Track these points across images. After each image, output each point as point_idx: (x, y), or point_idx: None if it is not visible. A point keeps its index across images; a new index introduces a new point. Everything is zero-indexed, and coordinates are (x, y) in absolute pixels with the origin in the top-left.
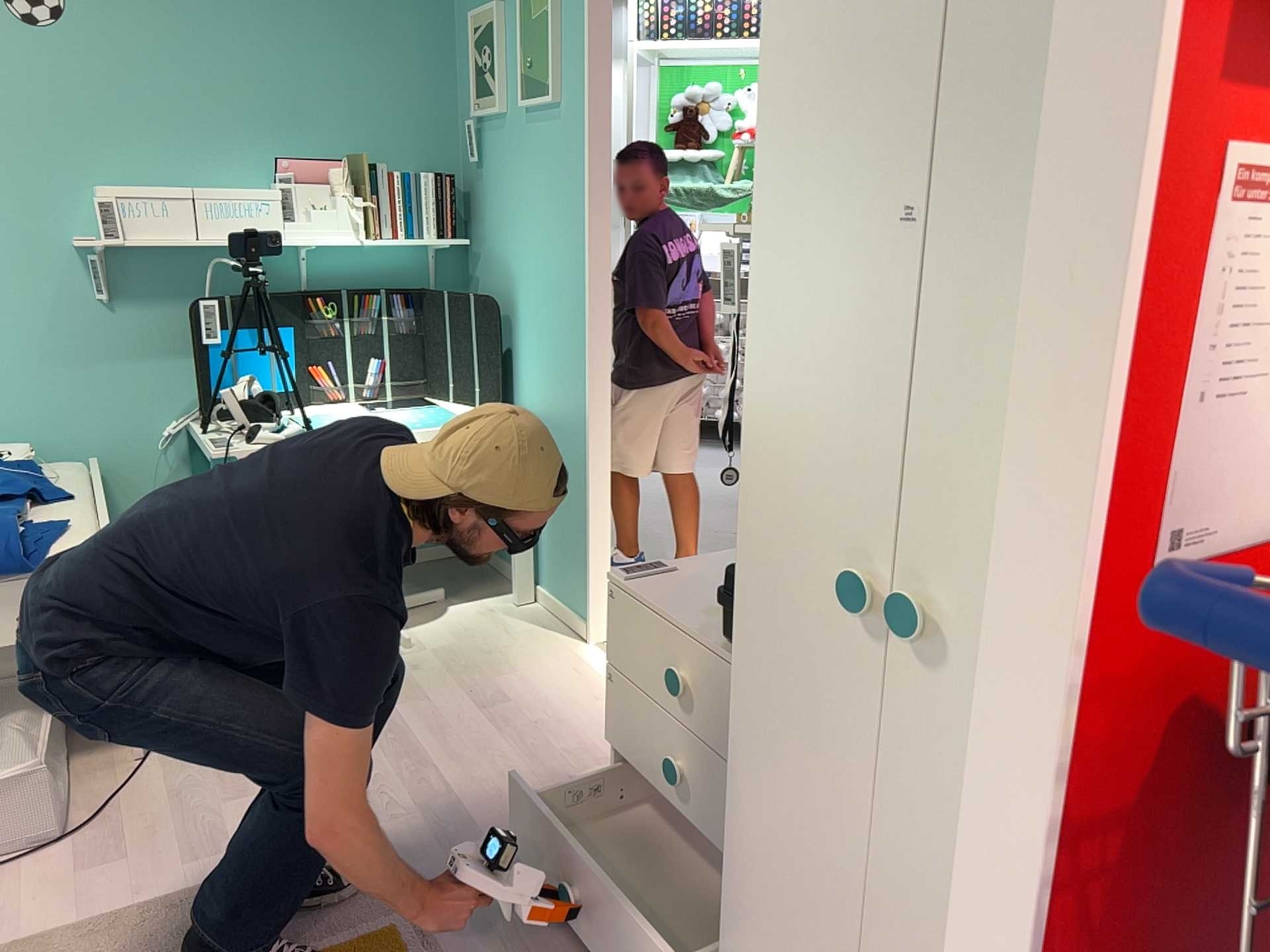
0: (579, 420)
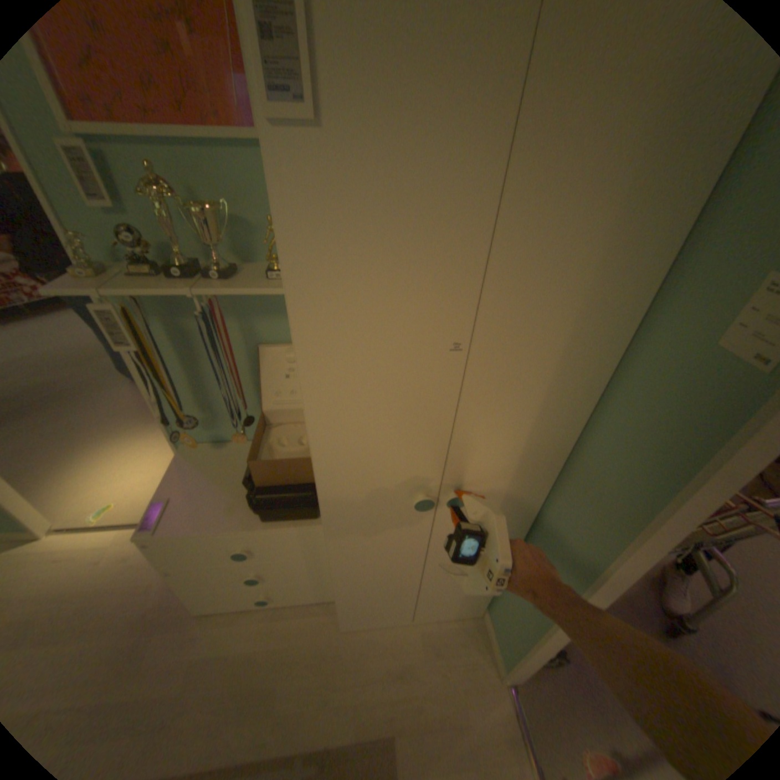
0: None
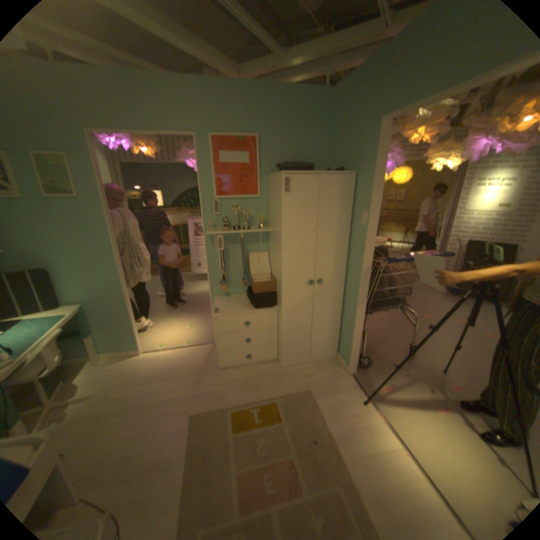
0: (116, 294)
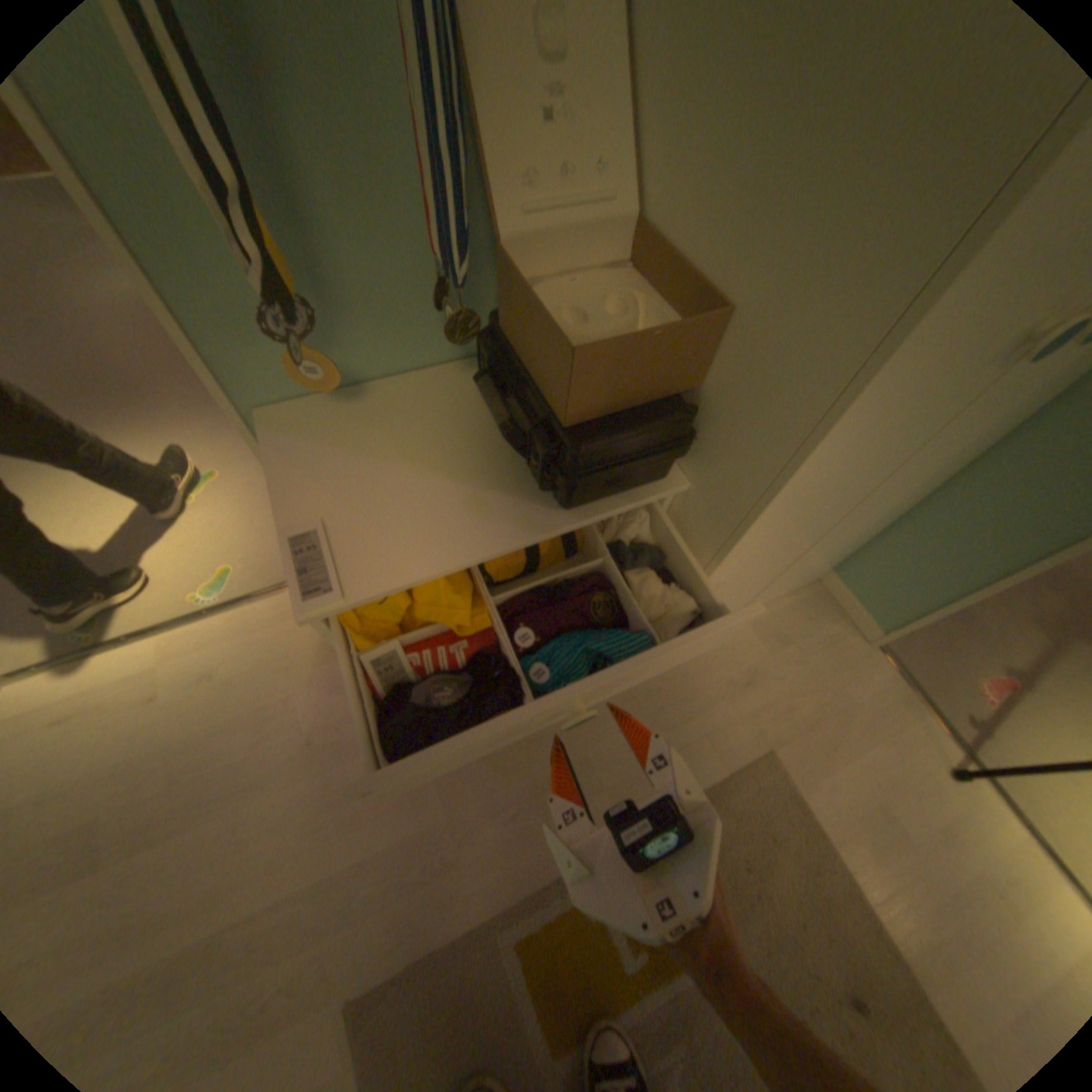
0: None
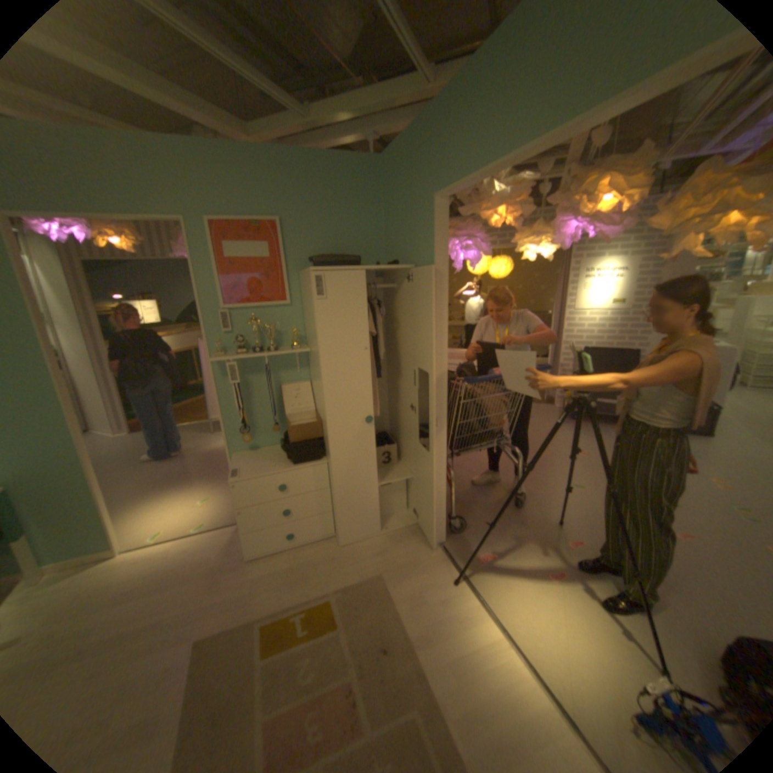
0: (71, 465)
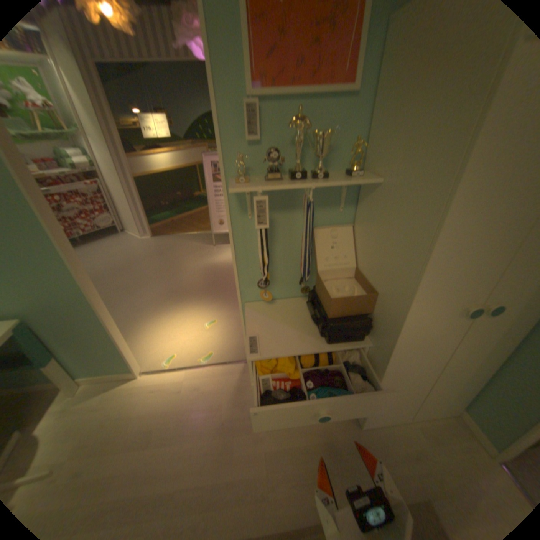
0: (77, 302)
